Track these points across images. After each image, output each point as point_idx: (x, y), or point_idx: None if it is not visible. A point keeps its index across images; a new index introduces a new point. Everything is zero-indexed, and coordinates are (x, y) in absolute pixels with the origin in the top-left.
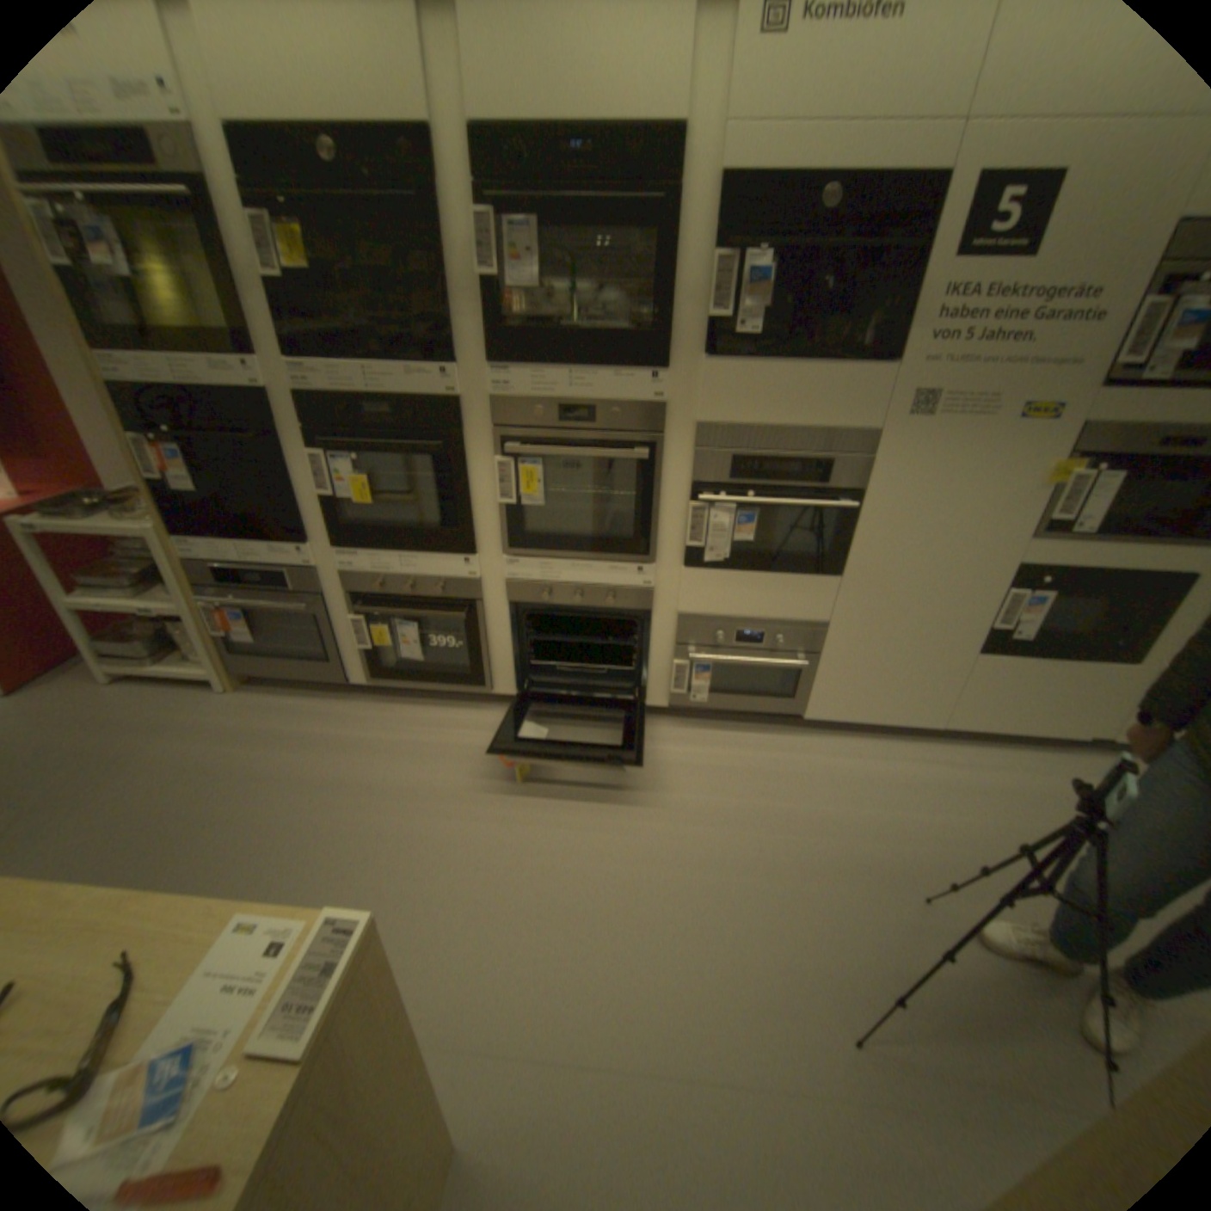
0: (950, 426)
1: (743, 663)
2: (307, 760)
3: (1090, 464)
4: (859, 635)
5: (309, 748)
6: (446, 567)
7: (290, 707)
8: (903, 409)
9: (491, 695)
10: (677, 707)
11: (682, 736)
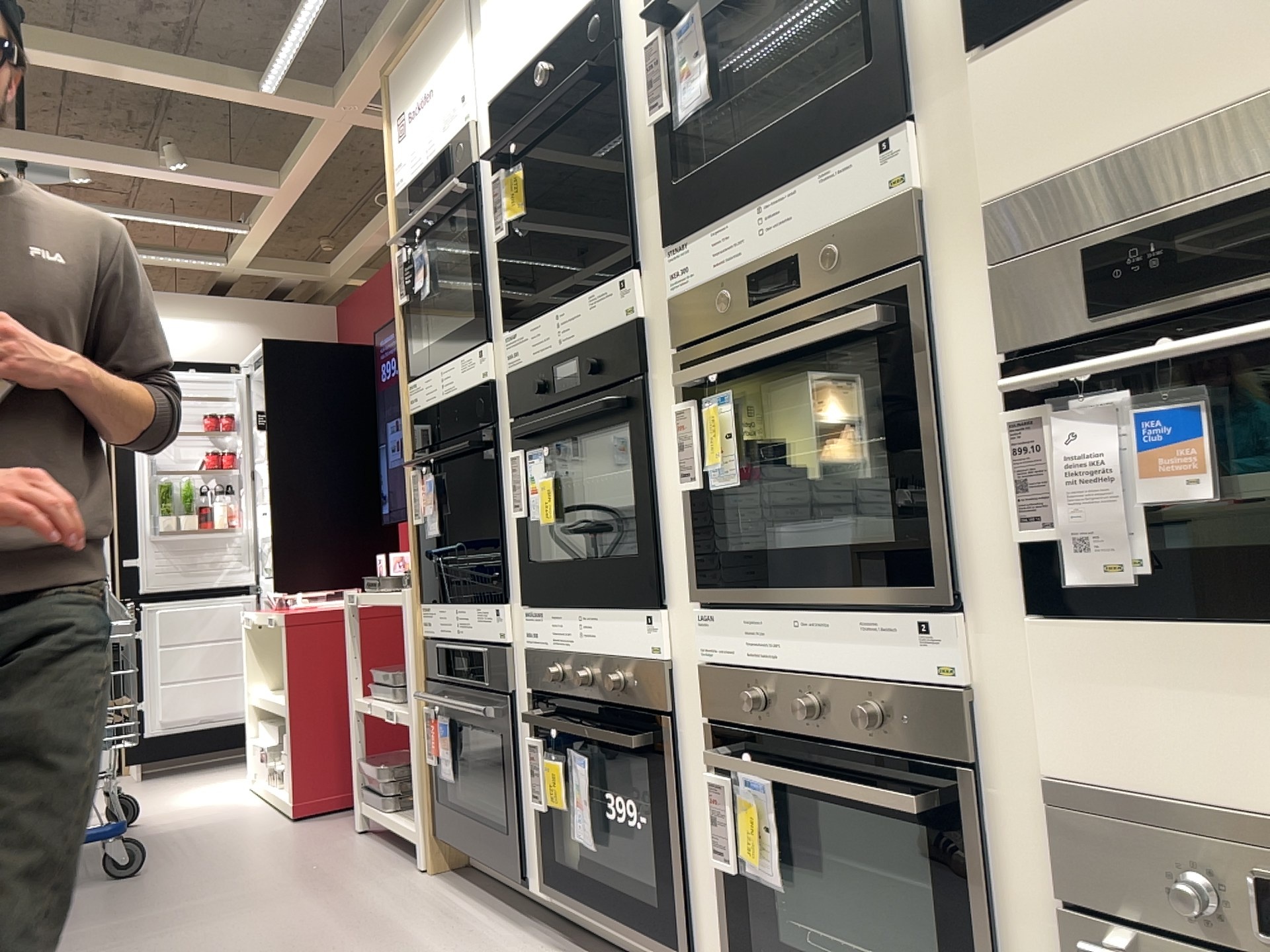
0: None
1: None
2: None
3: None
4: None
5: None
6: (626, 631)
7: (460, 908)
8: None
9: None
10: None
11: None
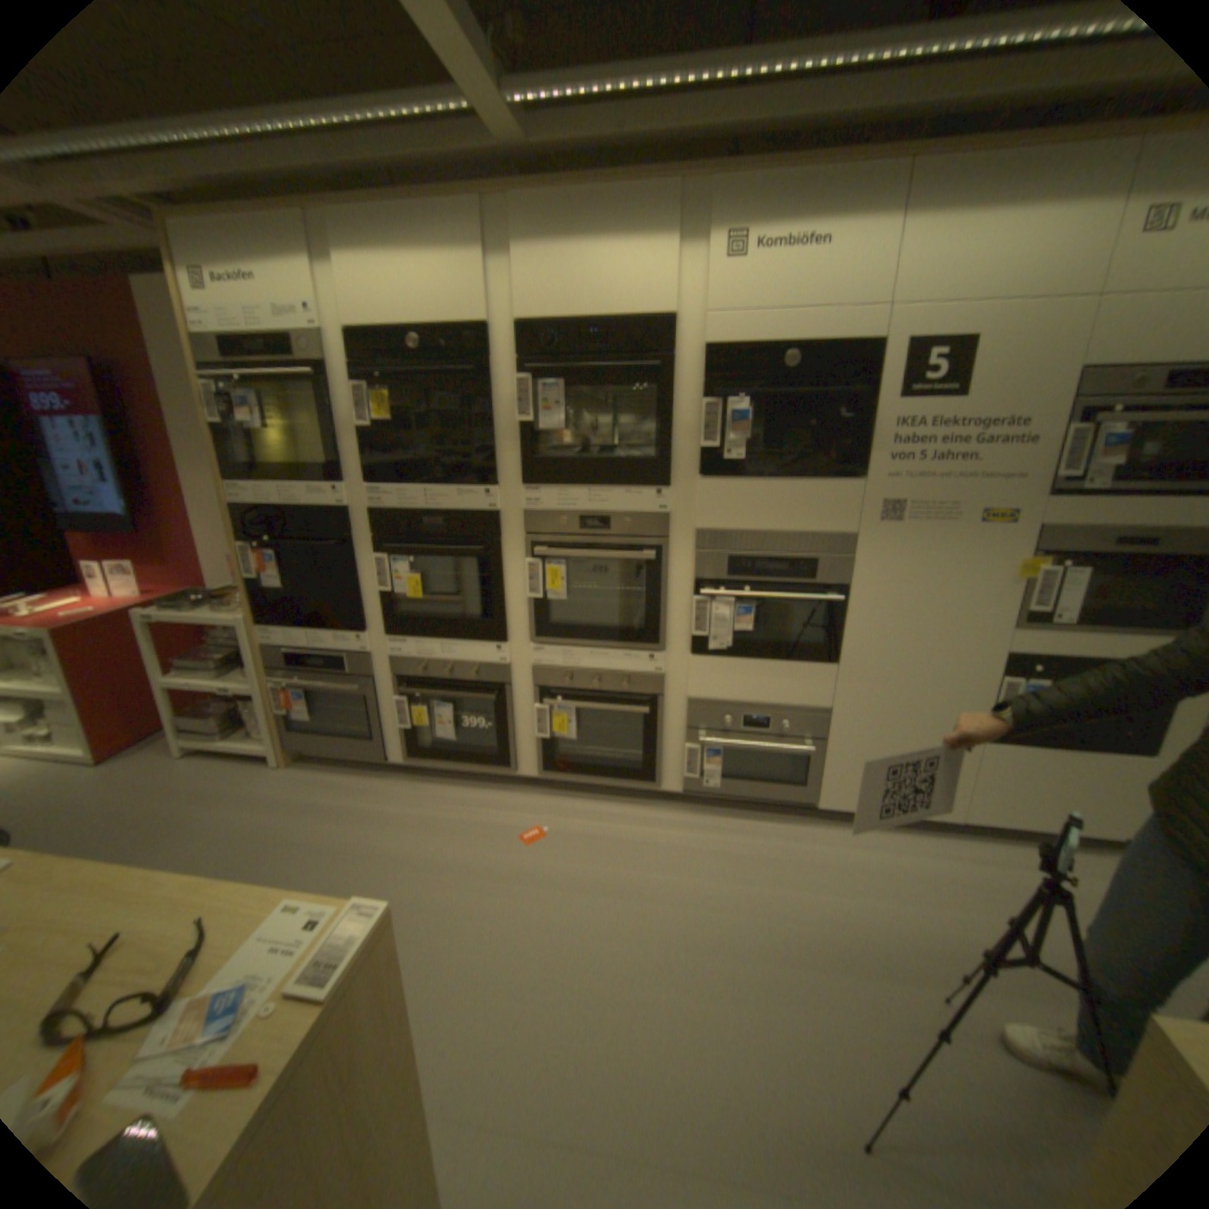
0: (919, 531)
1: (752, 748)
2: (343, 833)
3: (1057, 562)
4: (863, 723)
5: (346, 822)
6: (481, 654)
7: (333, 784)
8: (875, 517)
9: (515, 777)
10: (693, 795)
11: (698, 824)
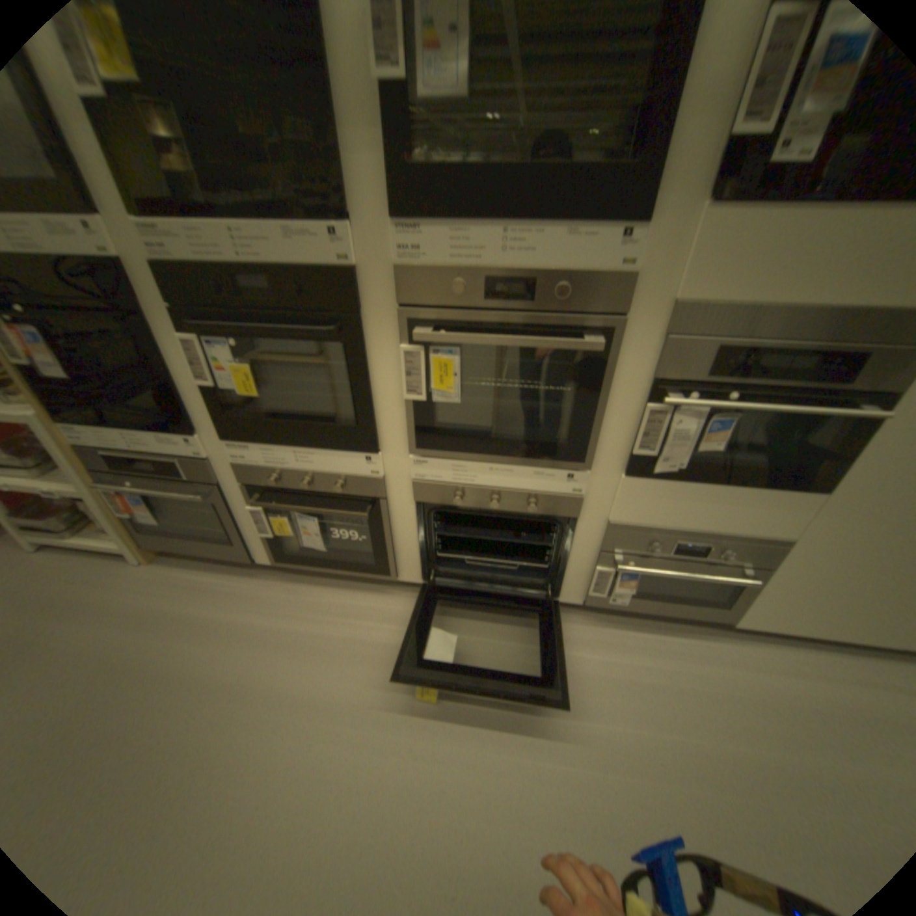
0: None
1: (683, 577)
2: (209, 652)
3: None
4: (833, 555)
5: (212, 637)
6: (345, 462)
7: (199, 583)
8: None
9: (396, 580)
10: (593, 604)
11: (598, 635)
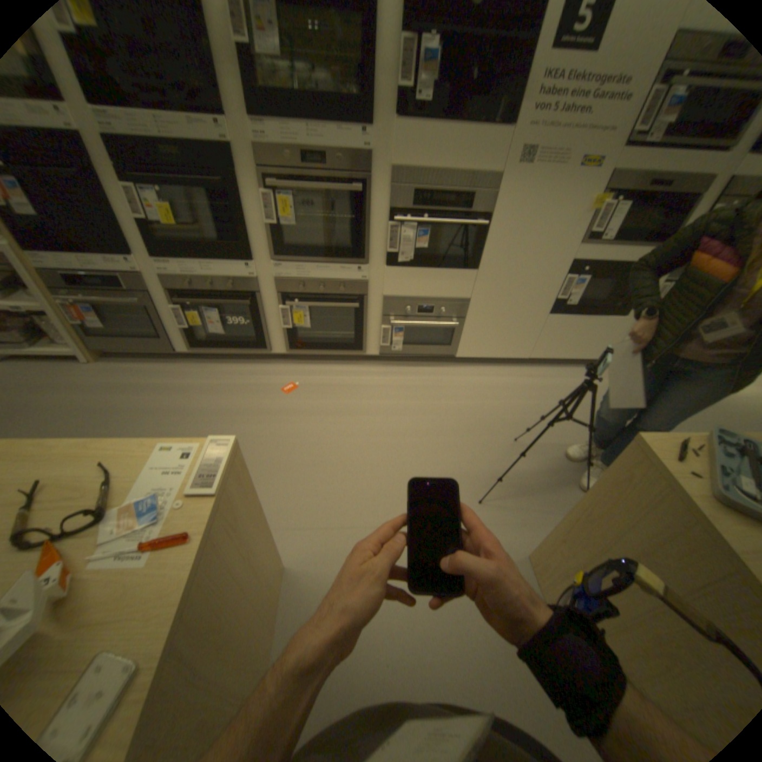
0: (541, 172)
1: (421, 326)
2: (156, 399)
3: (613, 198)
4: (486, 307)
5: (156, 393)
6: (232, 270)
7: (137, 370)
8: (515, 160)
9: (270, 355)
10: (384, 356)
11: (387, 372)
